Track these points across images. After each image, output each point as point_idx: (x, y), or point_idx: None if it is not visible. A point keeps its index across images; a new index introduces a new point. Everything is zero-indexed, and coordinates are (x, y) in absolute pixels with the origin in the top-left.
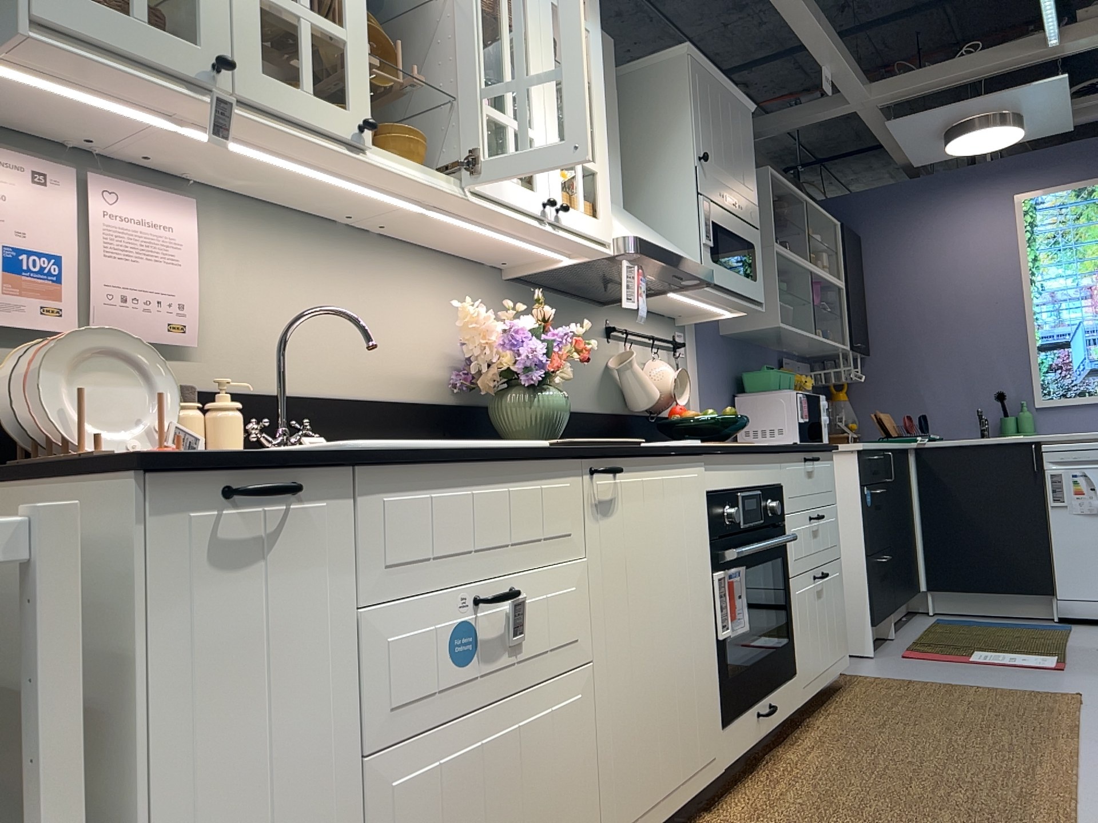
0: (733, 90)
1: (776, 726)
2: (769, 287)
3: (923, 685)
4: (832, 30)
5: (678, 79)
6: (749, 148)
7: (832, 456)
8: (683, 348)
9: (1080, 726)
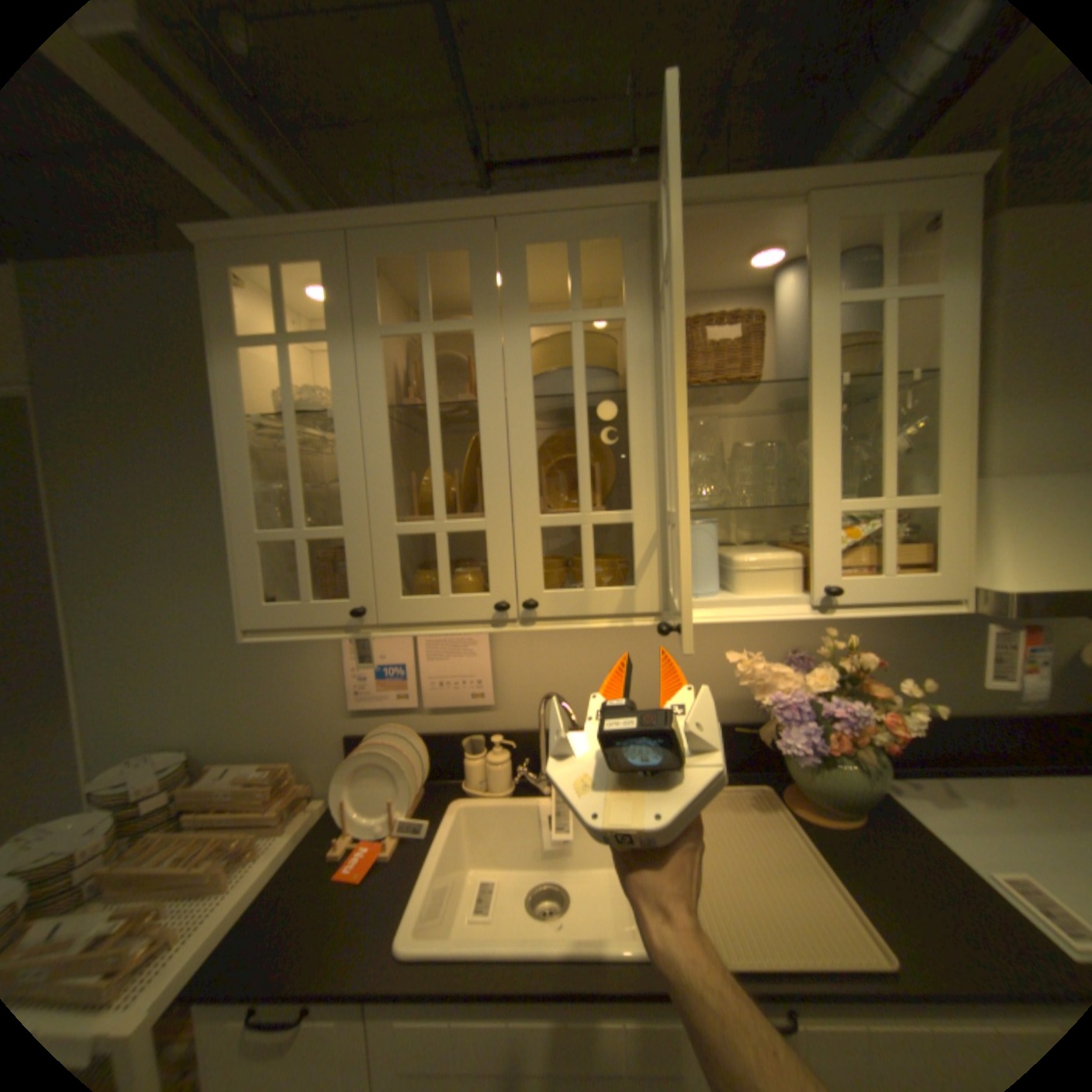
0: None
1: None
2: None
3: None
4: None
5: None
6: None
7: None
8: None
9: None
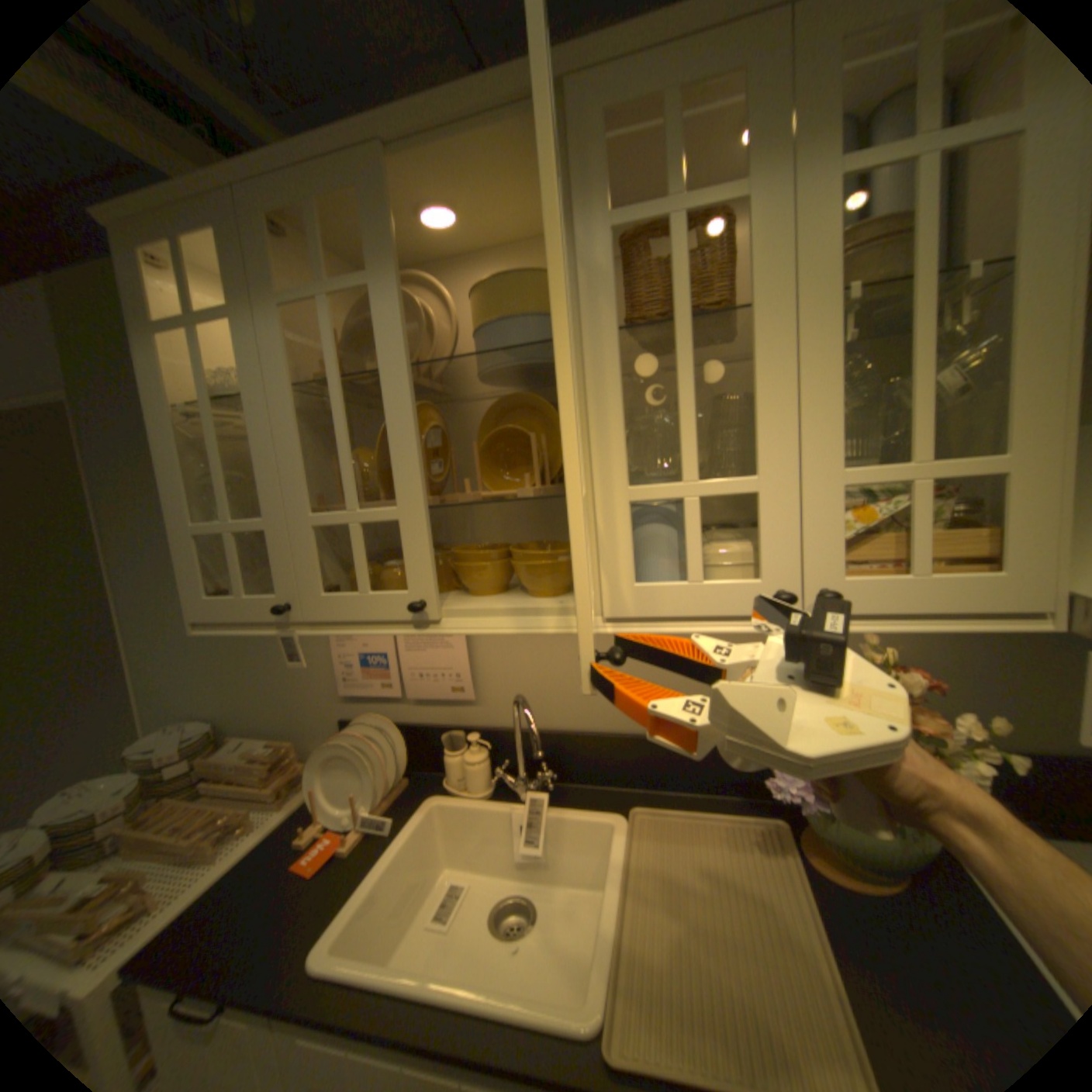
0: None
1: None
2: None
3: None
4: None
5: None
6: None
7: None
8: None
9: None
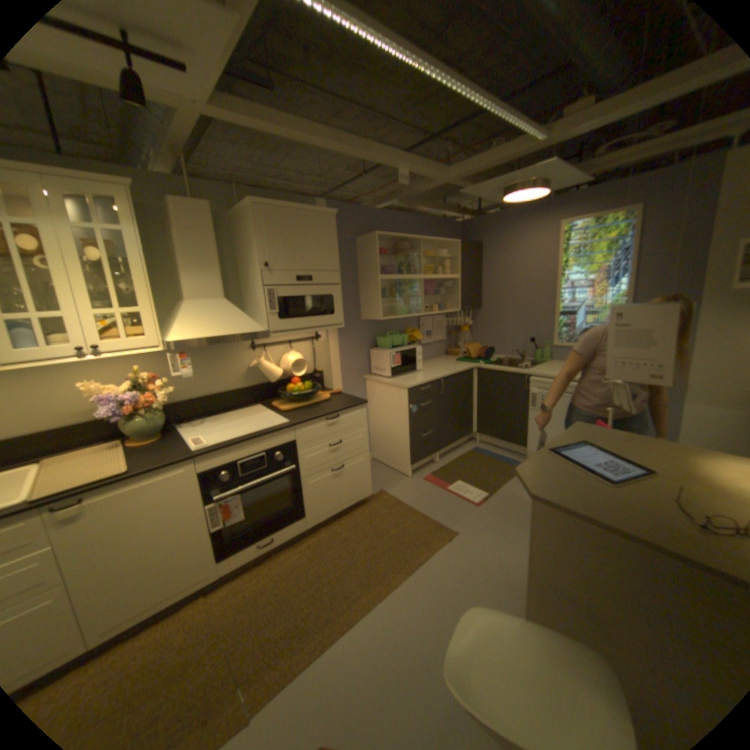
0: (307, 208)
1: (280, 545)
2: (377, 299)
3: (401, 509)
4: (390, 148)
5: (250, 217)
6: (327, 238)
7: (362, 407)
8: (322, 337)
9: (424, 565)
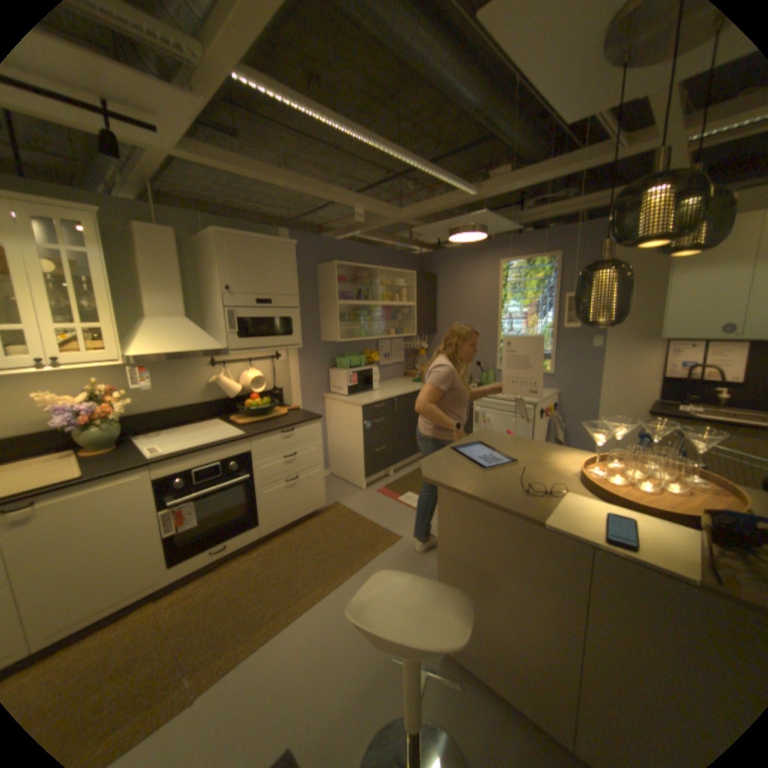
0: (268, 239)
1: (231, 552)
2: (335, 322)
3: (352, 518)
4: (345, 191)
5: (213, 245)
6: (287, 266)
7: (316, 422)
8: (282, 356)
9: (367, 565)
